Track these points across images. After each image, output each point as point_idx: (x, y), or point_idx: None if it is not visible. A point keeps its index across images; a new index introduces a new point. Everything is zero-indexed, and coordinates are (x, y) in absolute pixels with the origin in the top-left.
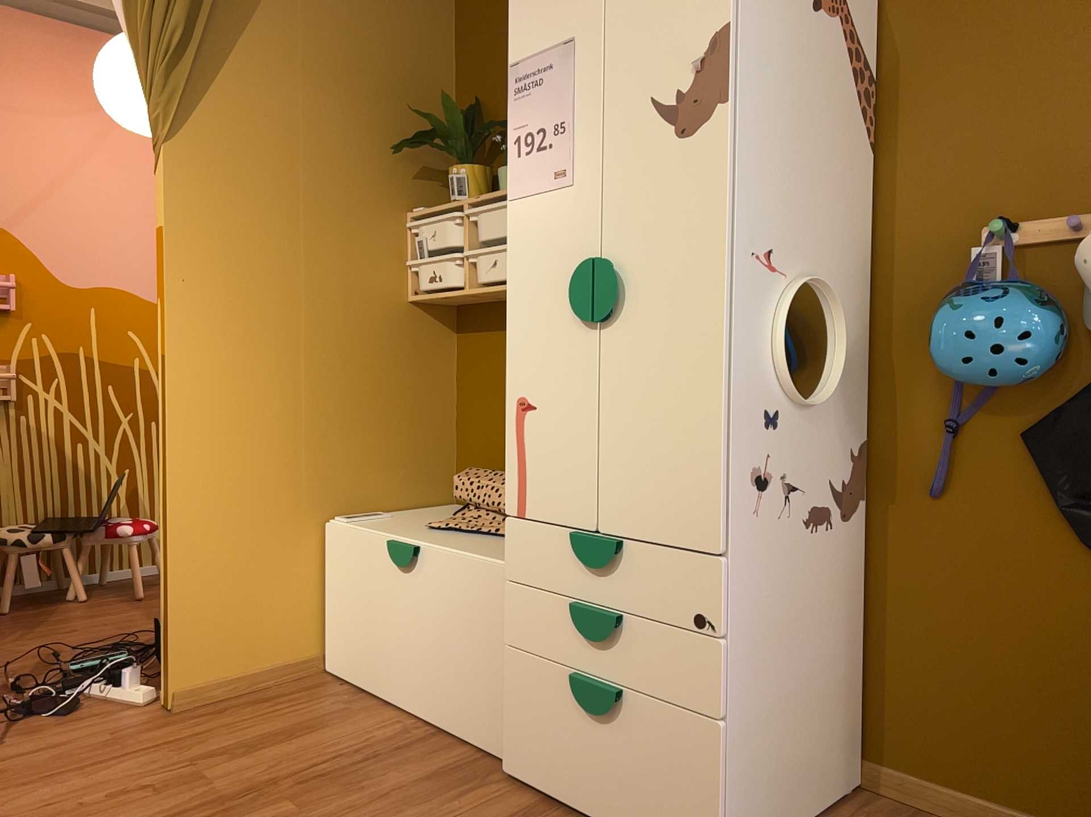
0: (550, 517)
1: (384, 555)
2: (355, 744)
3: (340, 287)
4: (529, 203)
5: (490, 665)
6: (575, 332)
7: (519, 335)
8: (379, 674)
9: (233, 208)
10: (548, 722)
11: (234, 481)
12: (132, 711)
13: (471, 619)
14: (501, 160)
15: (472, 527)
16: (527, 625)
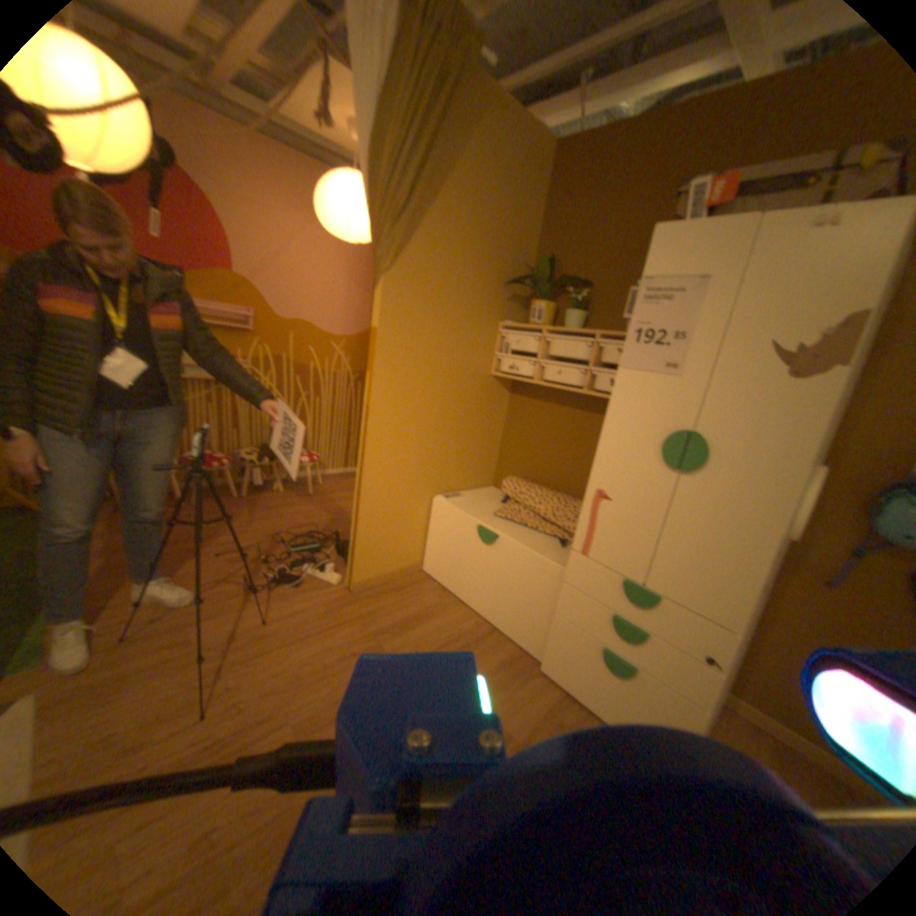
0: (606, 562)
1: (472, 530)
2: (453, 632)
3: (459, 366)
4: (637, 375)
5: (536, 612)
6: (655, 468)
7: (607, 454)
8: (458, 585)
9: (412, 317)
10: (578, 661)
11: (393, 476)
12: (331, 588)
13: (528, 585)
14: (562, 298)
15: (520, 520)
16: (574, 609)
